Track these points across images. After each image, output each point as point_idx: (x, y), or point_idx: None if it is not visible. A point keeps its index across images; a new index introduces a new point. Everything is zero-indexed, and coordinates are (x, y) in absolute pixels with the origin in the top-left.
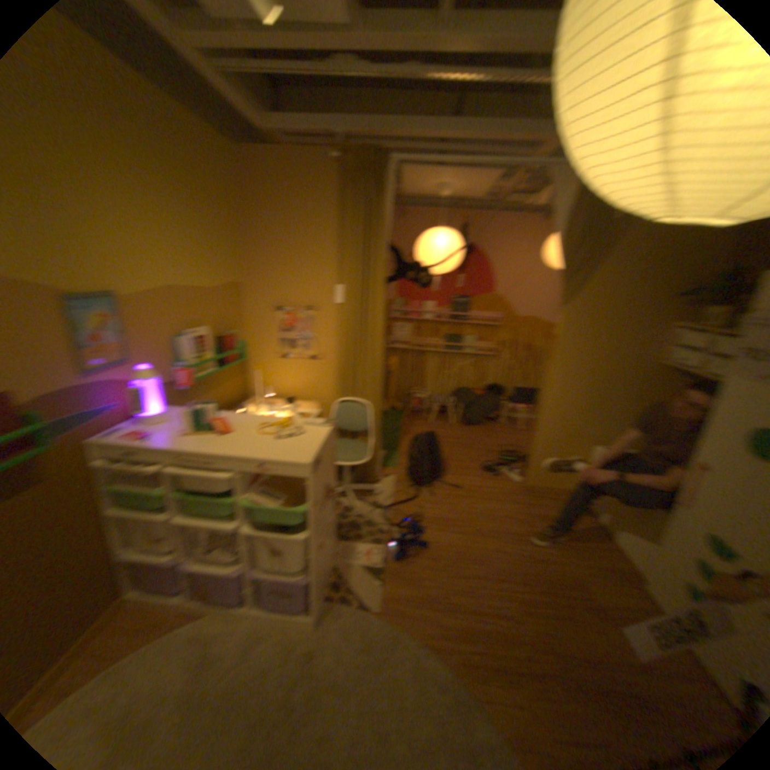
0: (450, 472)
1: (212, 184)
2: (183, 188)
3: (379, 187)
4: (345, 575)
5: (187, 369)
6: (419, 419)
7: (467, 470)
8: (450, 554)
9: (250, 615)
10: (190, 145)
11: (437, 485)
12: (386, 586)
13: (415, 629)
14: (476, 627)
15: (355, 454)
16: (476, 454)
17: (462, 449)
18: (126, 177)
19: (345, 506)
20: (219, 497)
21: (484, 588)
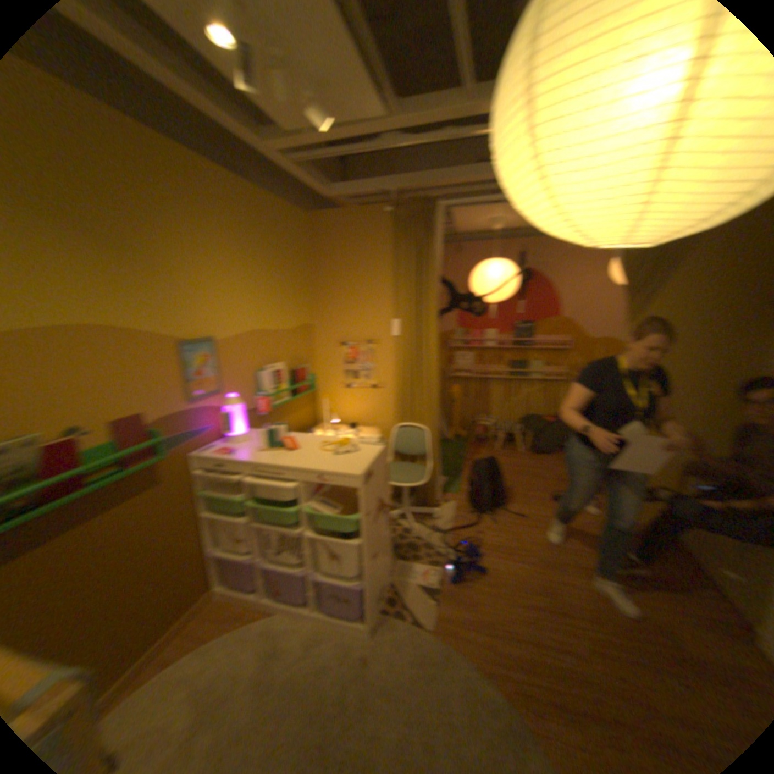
0: (520, 501)
1: (296, 246)
2: (274, 253)
3: (433, 230)
4: (406, 591)
5: (273, 397)
6: (489, 447)
7: (539, 499)
8: (516, 583)
9: (318, 615)
10: (279, 219)
11: (505, 513)
12: (446, 607)
13: (473, 652)
14: (540, 659)
15: (418, 475)
16: (551, 484)
17: (535, 479)
18: (234, 250)
19: (409, 526)
20: (295, 504)
21: (551, 621)
